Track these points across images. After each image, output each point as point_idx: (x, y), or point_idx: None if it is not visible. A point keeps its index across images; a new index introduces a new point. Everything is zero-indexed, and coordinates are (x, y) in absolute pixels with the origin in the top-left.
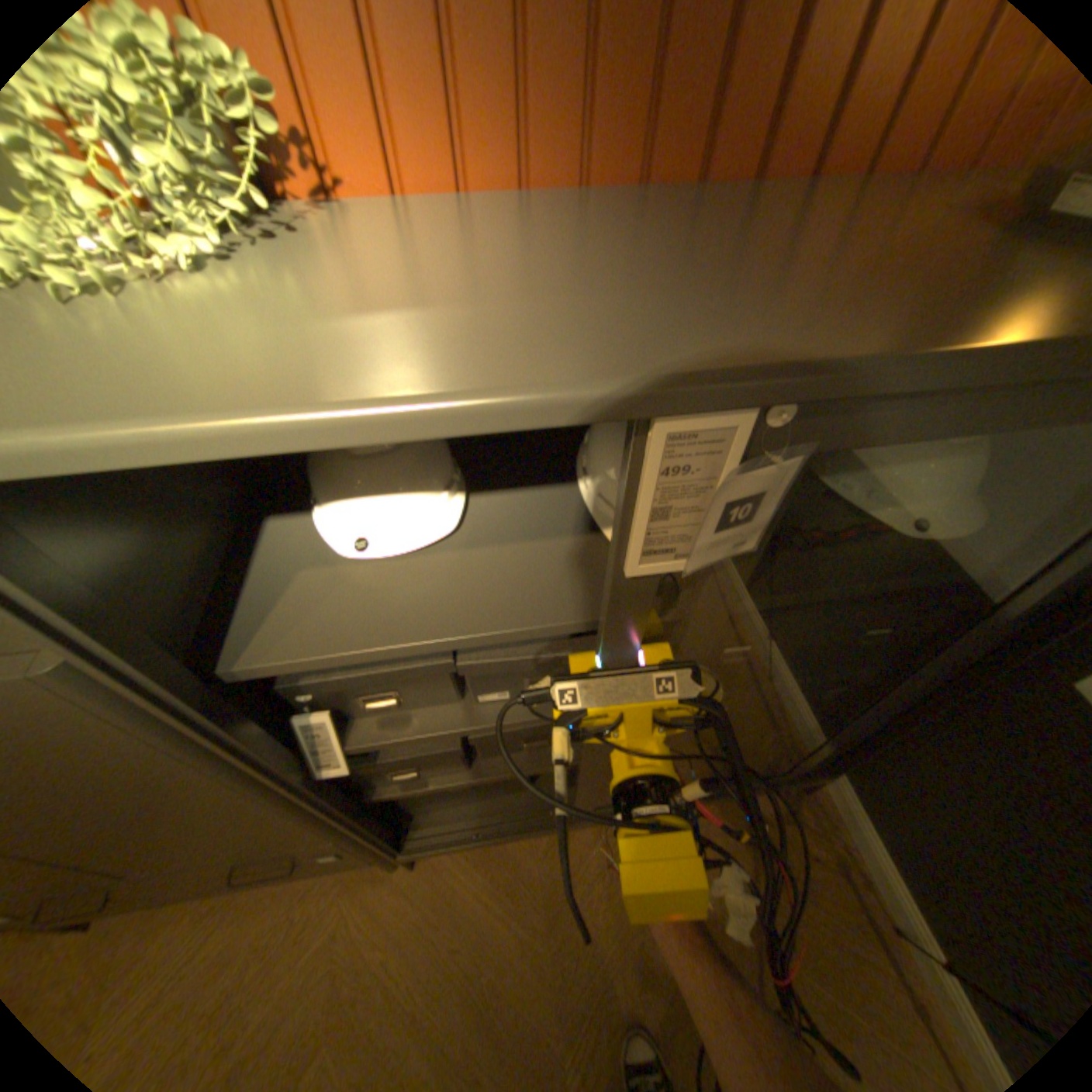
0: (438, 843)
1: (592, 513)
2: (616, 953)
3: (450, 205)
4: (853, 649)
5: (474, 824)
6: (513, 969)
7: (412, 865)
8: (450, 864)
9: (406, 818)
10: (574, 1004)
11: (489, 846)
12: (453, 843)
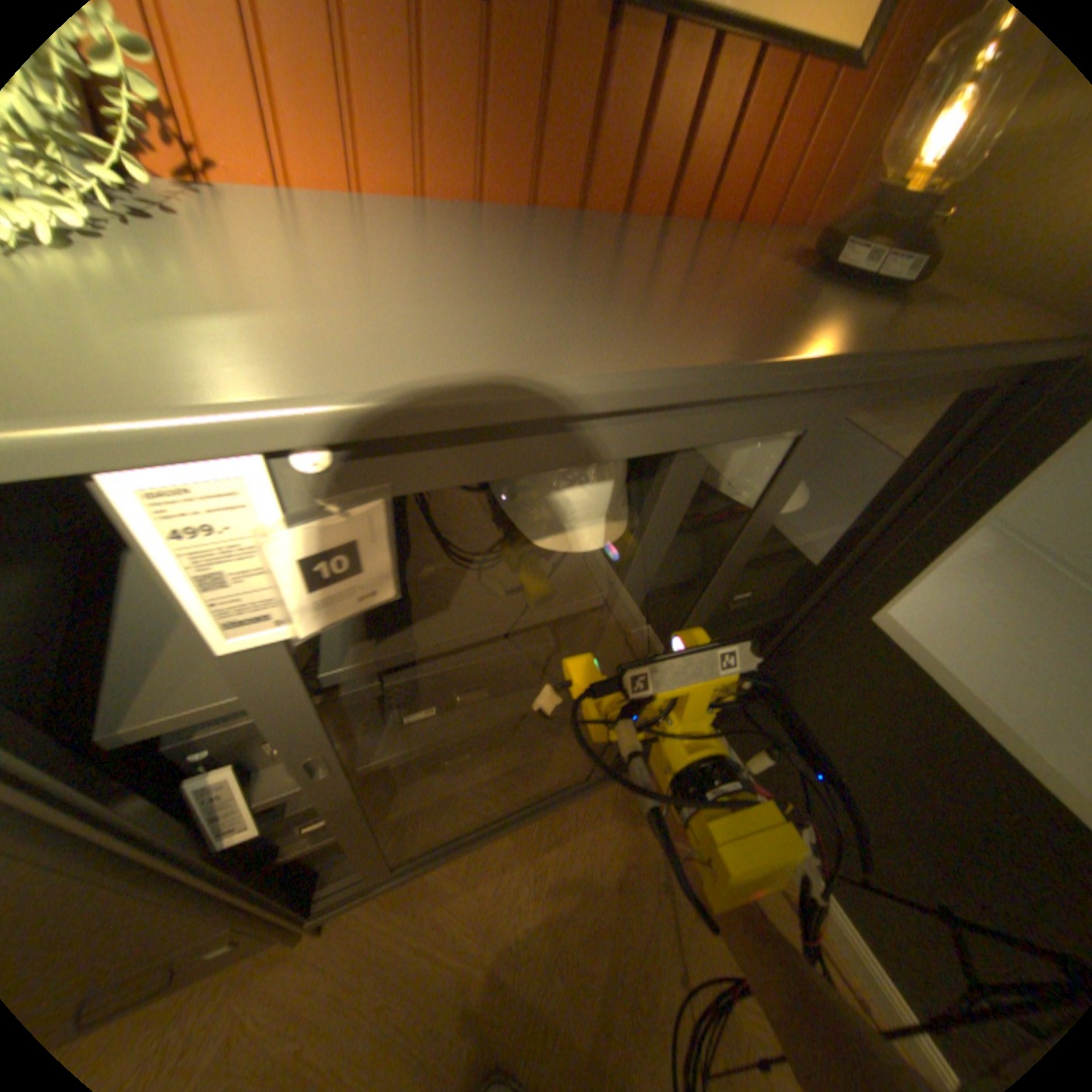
0: (346, 897)
1: (508, 515)
2: (549, 949)
3: (344, 204)
4: (724, 615)
5: (385, 865)
6: (449, 1003)
7: (318, 931)
8: (363, 916)
9: (303, 880)
10: (516, 1015)
11: (405, 883)
12: (364, 891)
